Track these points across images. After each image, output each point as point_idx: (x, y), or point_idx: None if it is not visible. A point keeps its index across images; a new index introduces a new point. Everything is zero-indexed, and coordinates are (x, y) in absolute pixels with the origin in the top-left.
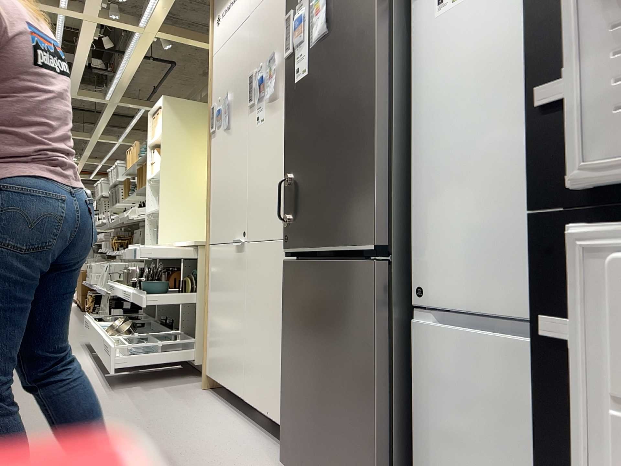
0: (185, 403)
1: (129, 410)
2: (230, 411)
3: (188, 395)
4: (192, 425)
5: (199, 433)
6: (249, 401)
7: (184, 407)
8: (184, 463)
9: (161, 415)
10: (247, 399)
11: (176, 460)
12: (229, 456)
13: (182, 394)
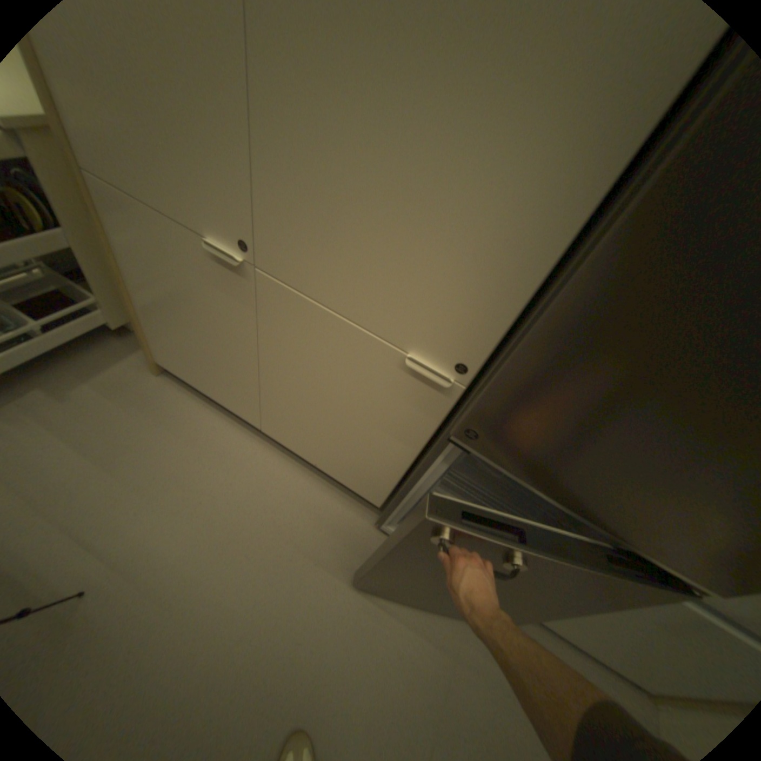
0: (156, 420)
1: (79, 468)
2: (232, 424)
3: (144, 397)
4: (209, 476)
5: (230, 492)
6: (274, 436)
7: (162, 432)
8: (261, 570)
9: (143, 465)
10: (269, 433)
11: (247, 568)
12: (299, 530)
13: (132, 395)
